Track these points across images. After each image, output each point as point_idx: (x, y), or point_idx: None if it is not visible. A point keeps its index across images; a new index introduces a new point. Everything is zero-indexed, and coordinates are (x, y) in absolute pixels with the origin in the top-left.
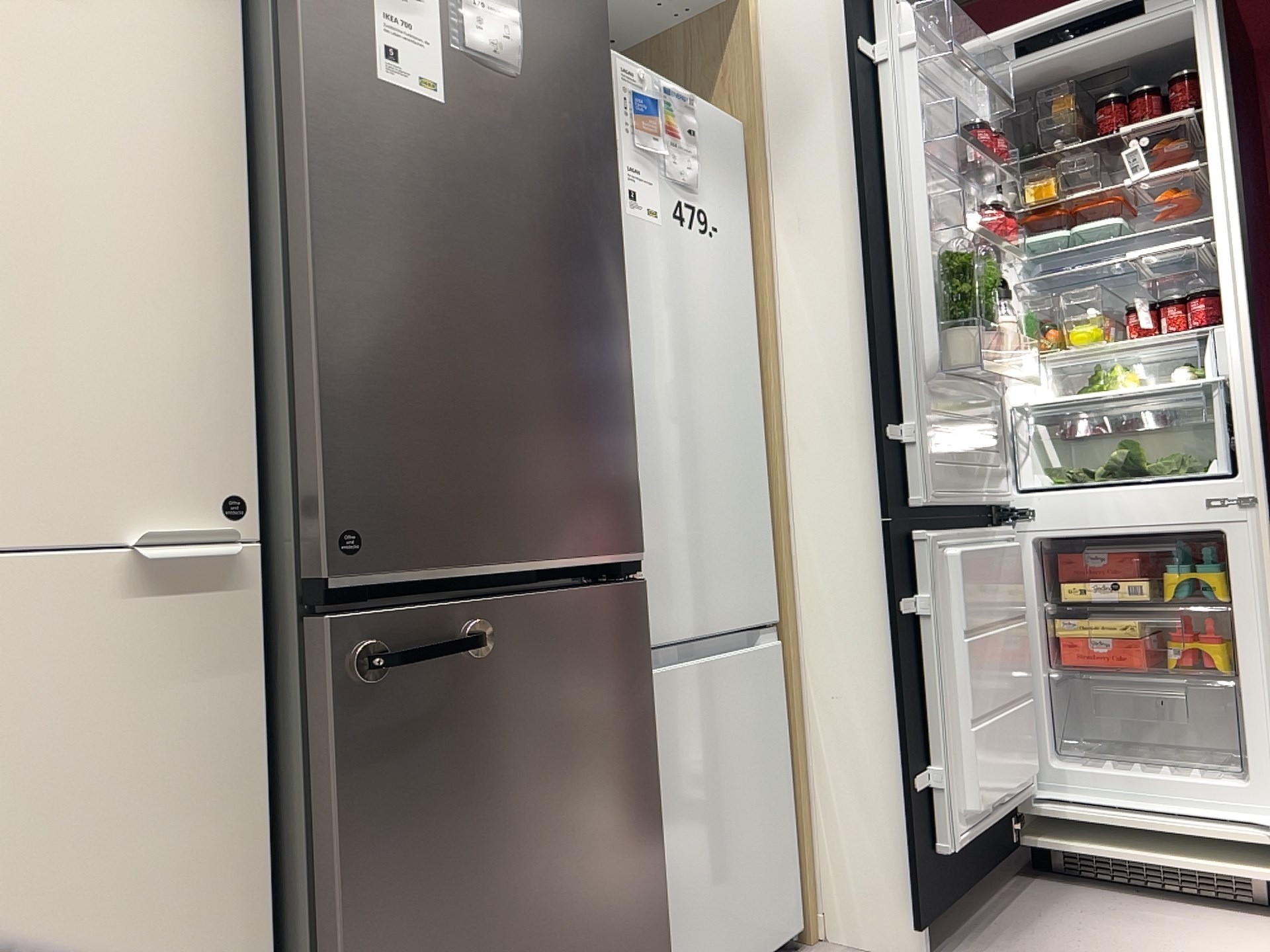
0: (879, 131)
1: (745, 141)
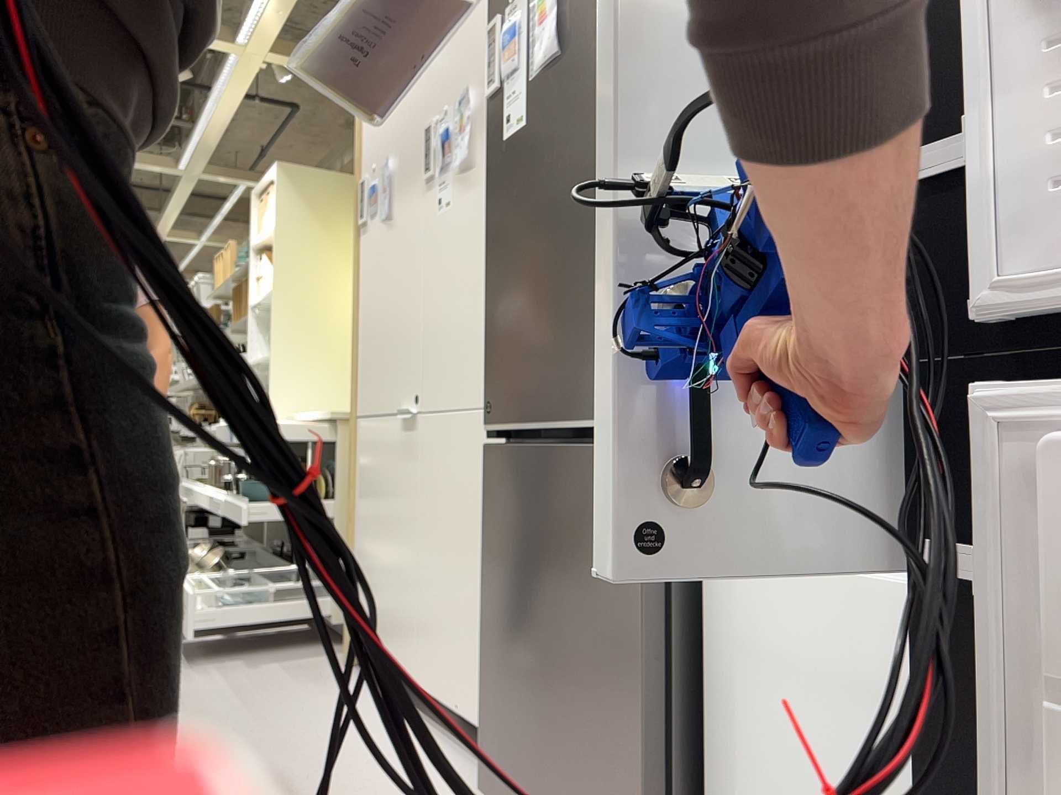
0: None
1: None
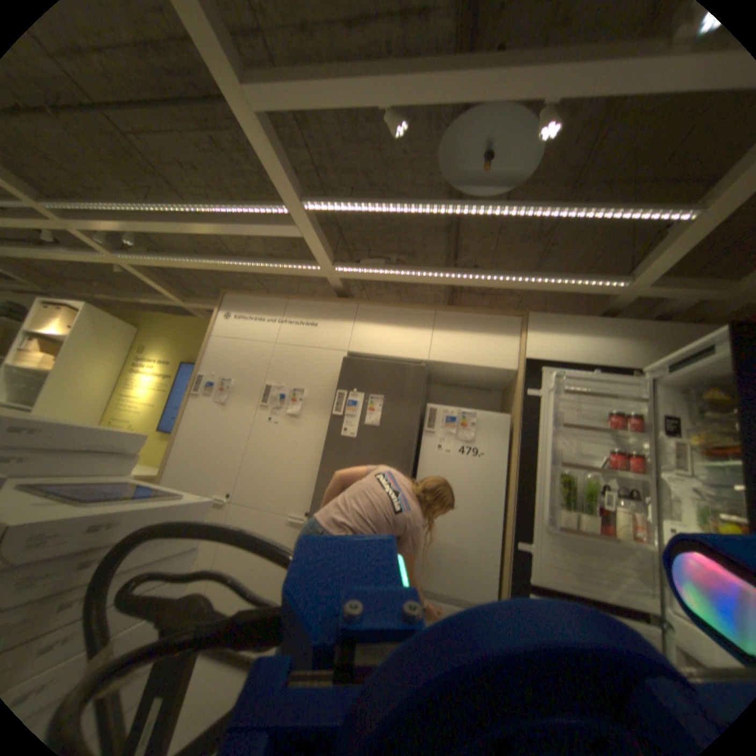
0: (537, 422)
1: (514, 420)
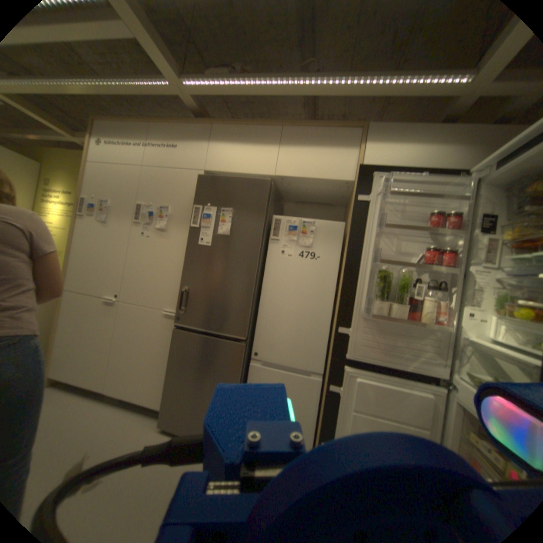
0: (364, 226)
1: (348, 227)
